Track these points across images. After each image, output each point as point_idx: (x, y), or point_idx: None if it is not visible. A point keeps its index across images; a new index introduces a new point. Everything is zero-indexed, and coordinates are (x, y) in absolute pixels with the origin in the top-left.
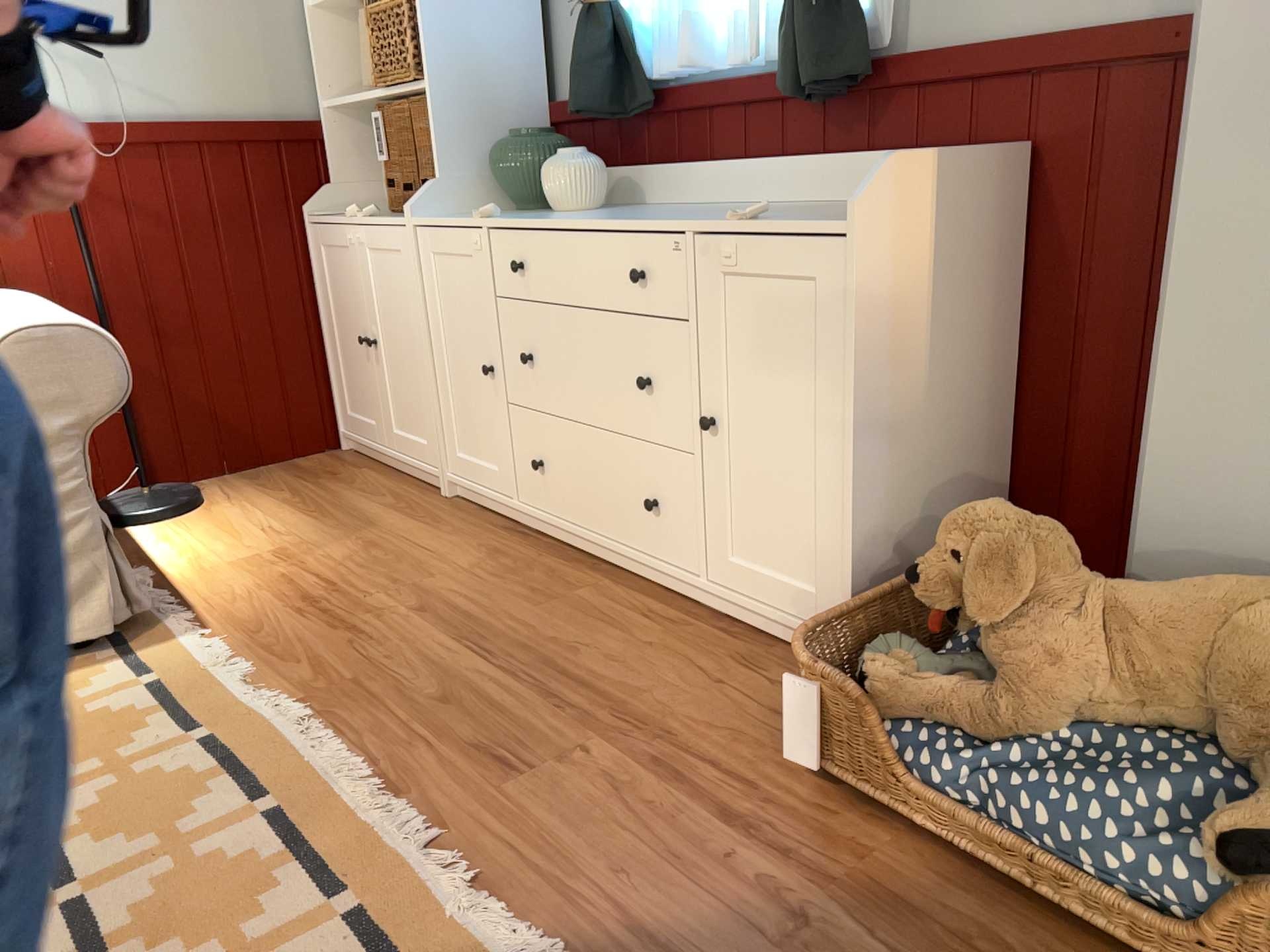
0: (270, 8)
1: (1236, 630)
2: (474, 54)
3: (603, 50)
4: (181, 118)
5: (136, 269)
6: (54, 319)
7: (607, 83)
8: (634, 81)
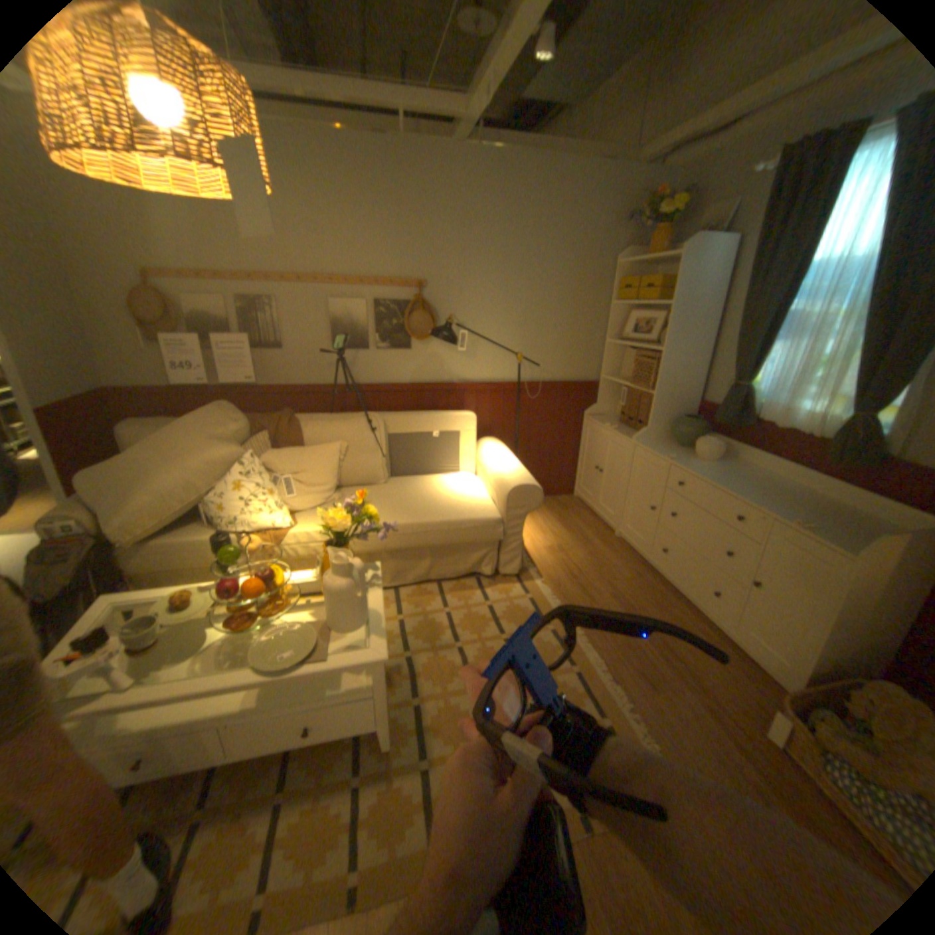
0: (592, 340)
1: None
2: (677, 382)
3: (739, 402)
4: (552, 379)
5: (525, 429)
6: (524, 480)
7: (737, 414)
8: (750, 414)
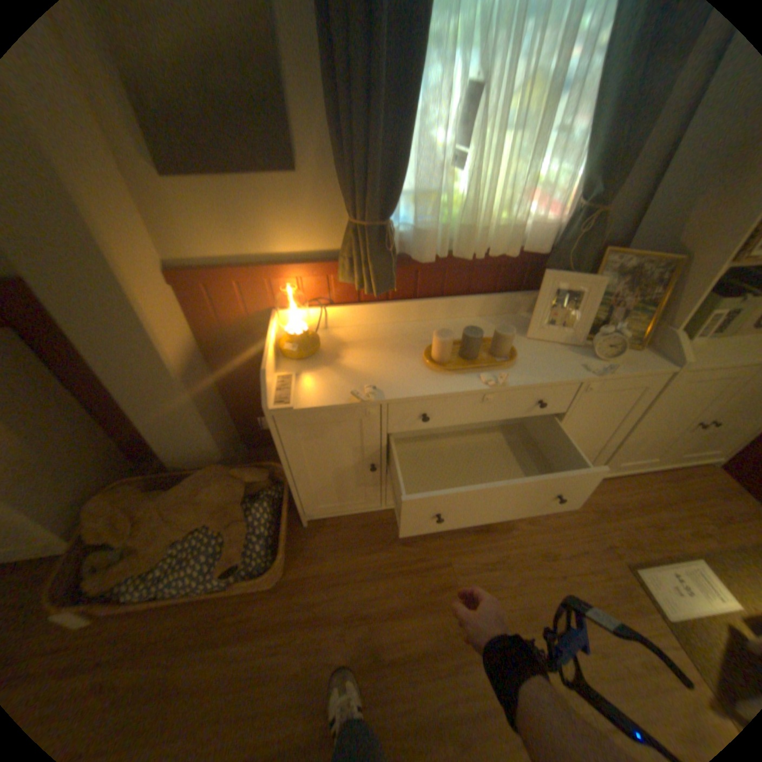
0: None
1: (199, 501)
2: None
3: None
4: None
5: None
6: None
7: None
8: None
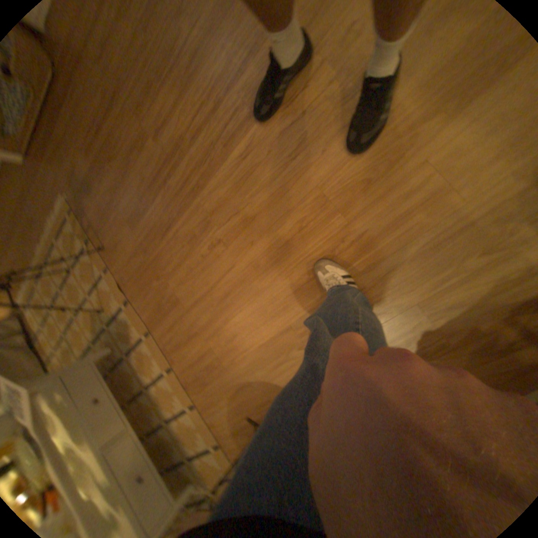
0: None
1: None
2: None
3: None
4: None
5: None
6: None
7: None
8: None
